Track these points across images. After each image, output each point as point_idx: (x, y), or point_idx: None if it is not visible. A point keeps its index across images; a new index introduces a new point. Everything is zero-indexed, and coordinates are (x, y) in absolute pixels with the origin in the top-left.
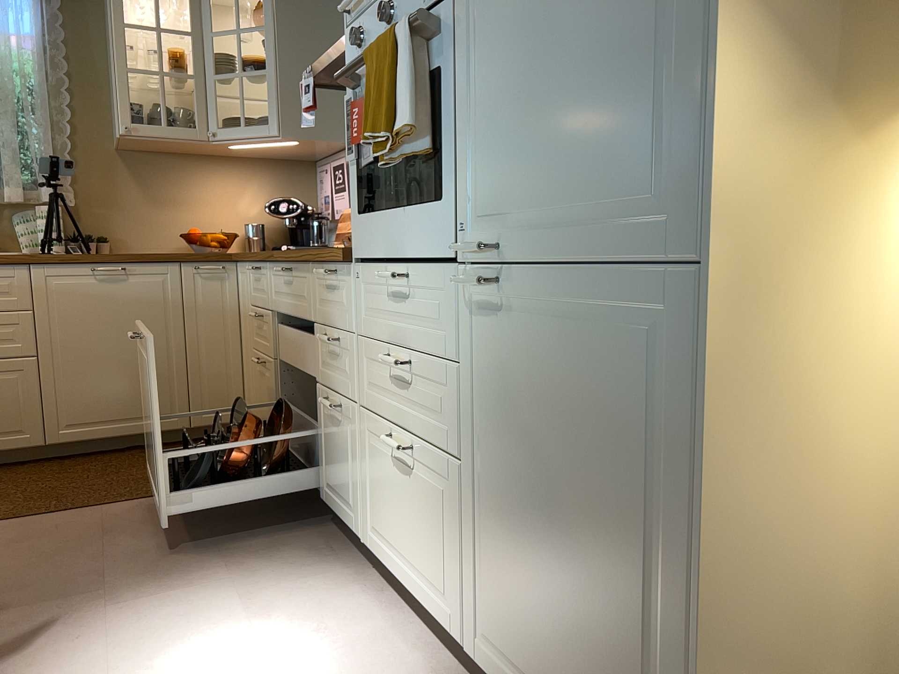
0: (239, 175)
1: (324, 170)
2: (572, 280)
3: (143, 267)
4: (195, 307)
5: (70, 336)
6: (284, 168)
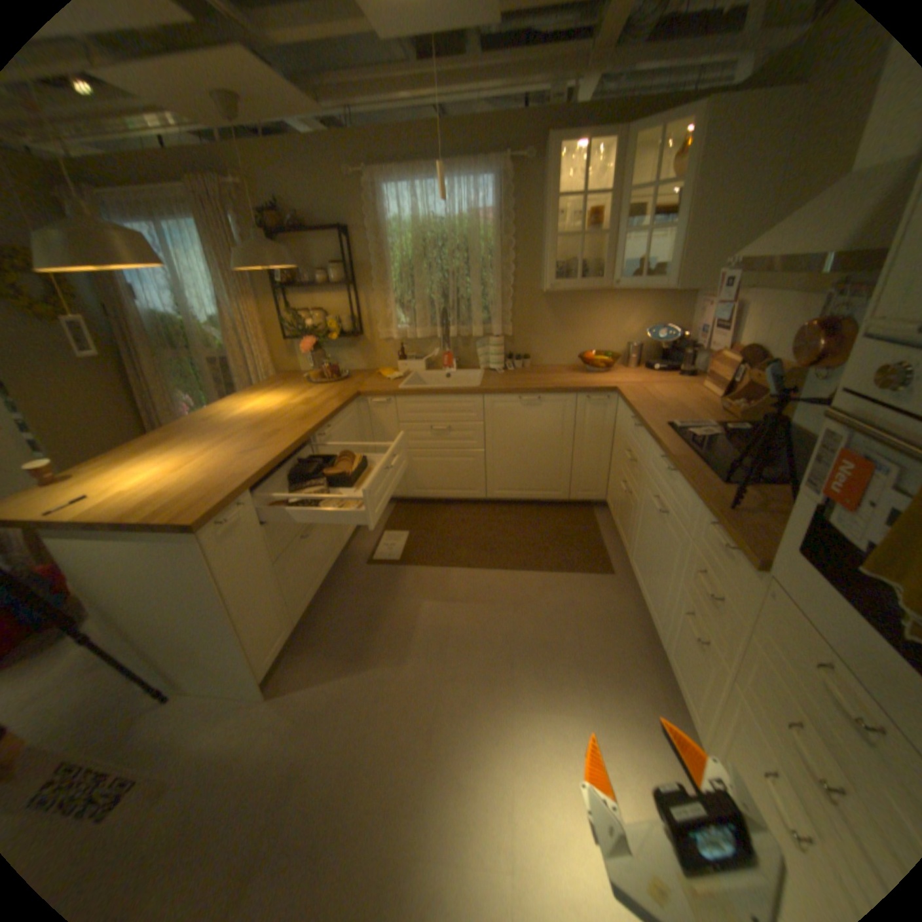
0: (629, 301)
1: (709, 303)
2: None
3: (551, 396)
4: (582, 425)
5: (502, 439)
6: (668, 292)
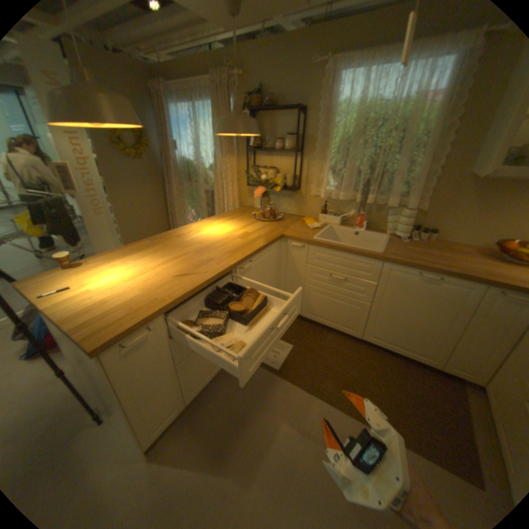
0: None
1: None
2: None
3: (457, 281)
4: (486, 316)
5: (392, 301)
6: None
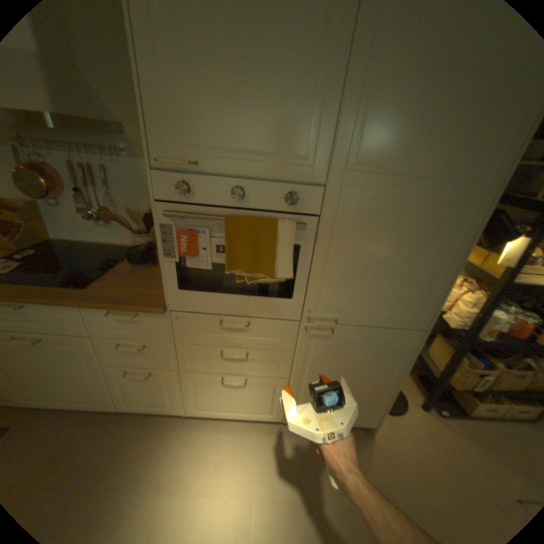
0: None
1: None
2: (370, 331)
3: None
4: None
5: None
6: None
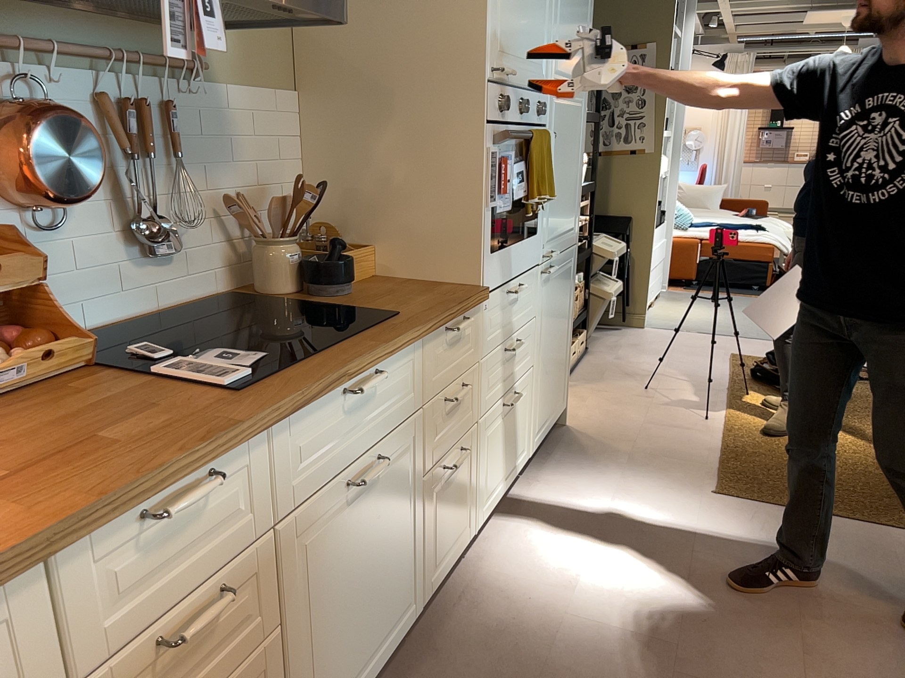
0: None
1: None
2: (562, 256)
3: None
4: None
5: None
6: None
